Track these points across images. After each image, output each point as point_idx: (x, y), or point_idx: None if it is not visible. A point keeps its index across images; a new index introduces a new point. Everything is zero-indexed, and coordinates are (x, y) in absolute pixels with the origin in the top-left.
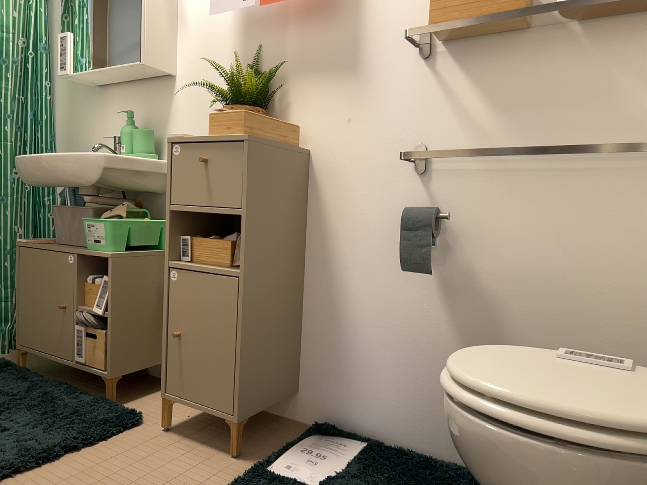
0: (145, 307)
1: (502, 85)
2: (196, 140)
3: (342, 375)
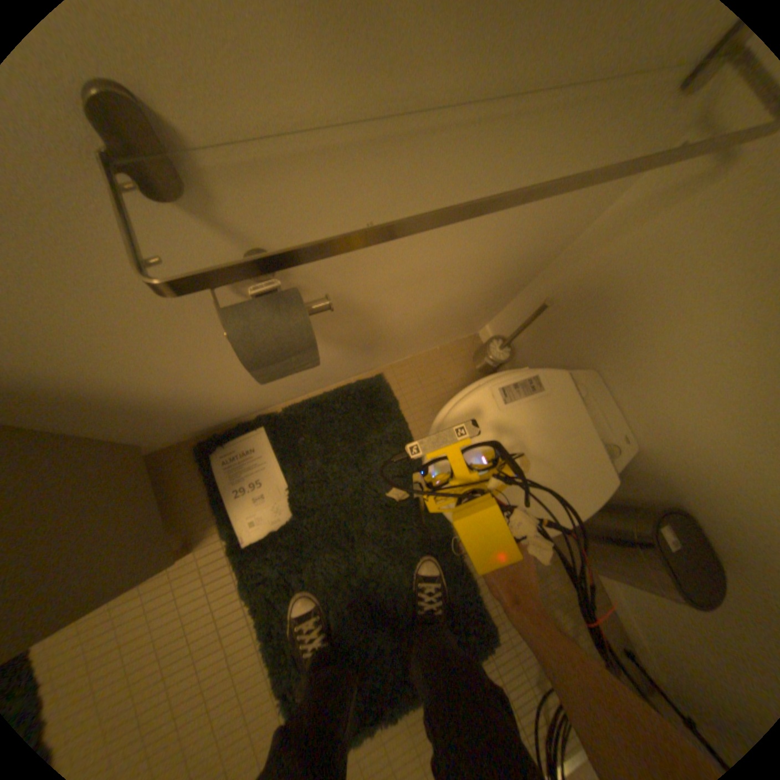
0: None
1: None
2: None
3: (191, 419)
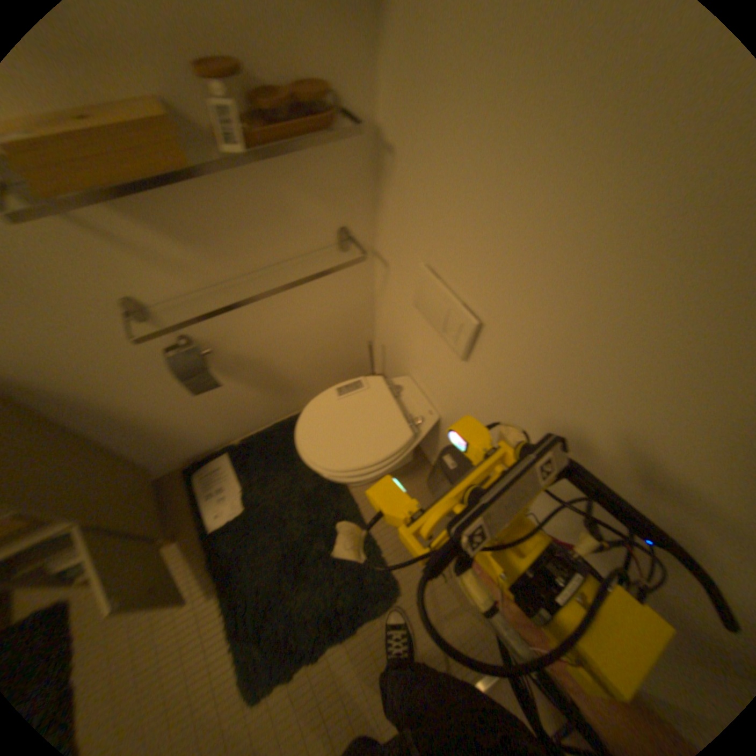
0: None
1: (180, 216)
2: None
3: (174, 447)
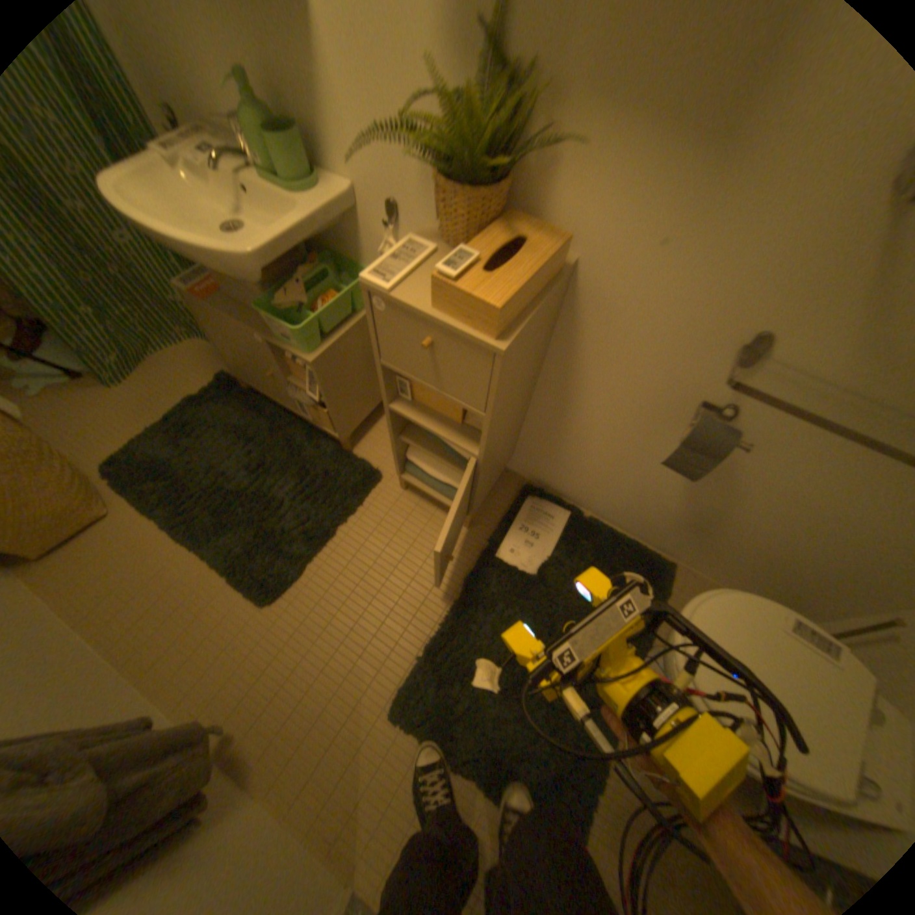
0: (354, 383)
1: None
2: (408, 307)
3: (556, 466)
